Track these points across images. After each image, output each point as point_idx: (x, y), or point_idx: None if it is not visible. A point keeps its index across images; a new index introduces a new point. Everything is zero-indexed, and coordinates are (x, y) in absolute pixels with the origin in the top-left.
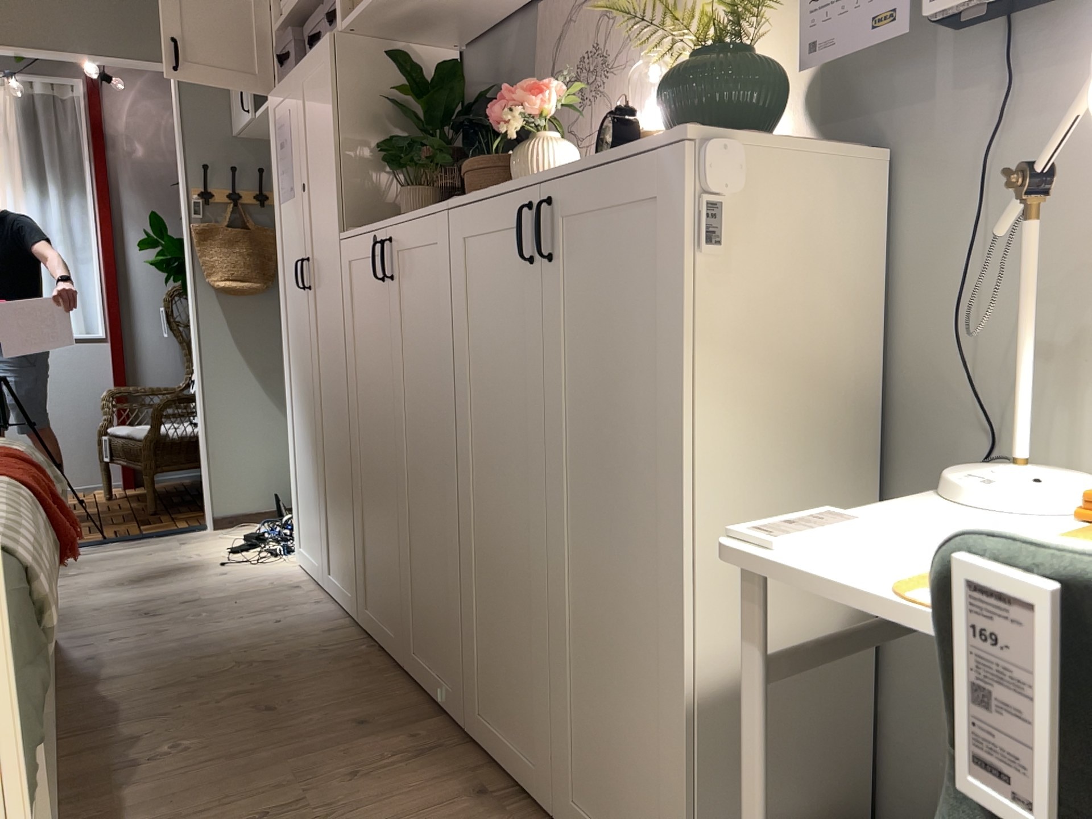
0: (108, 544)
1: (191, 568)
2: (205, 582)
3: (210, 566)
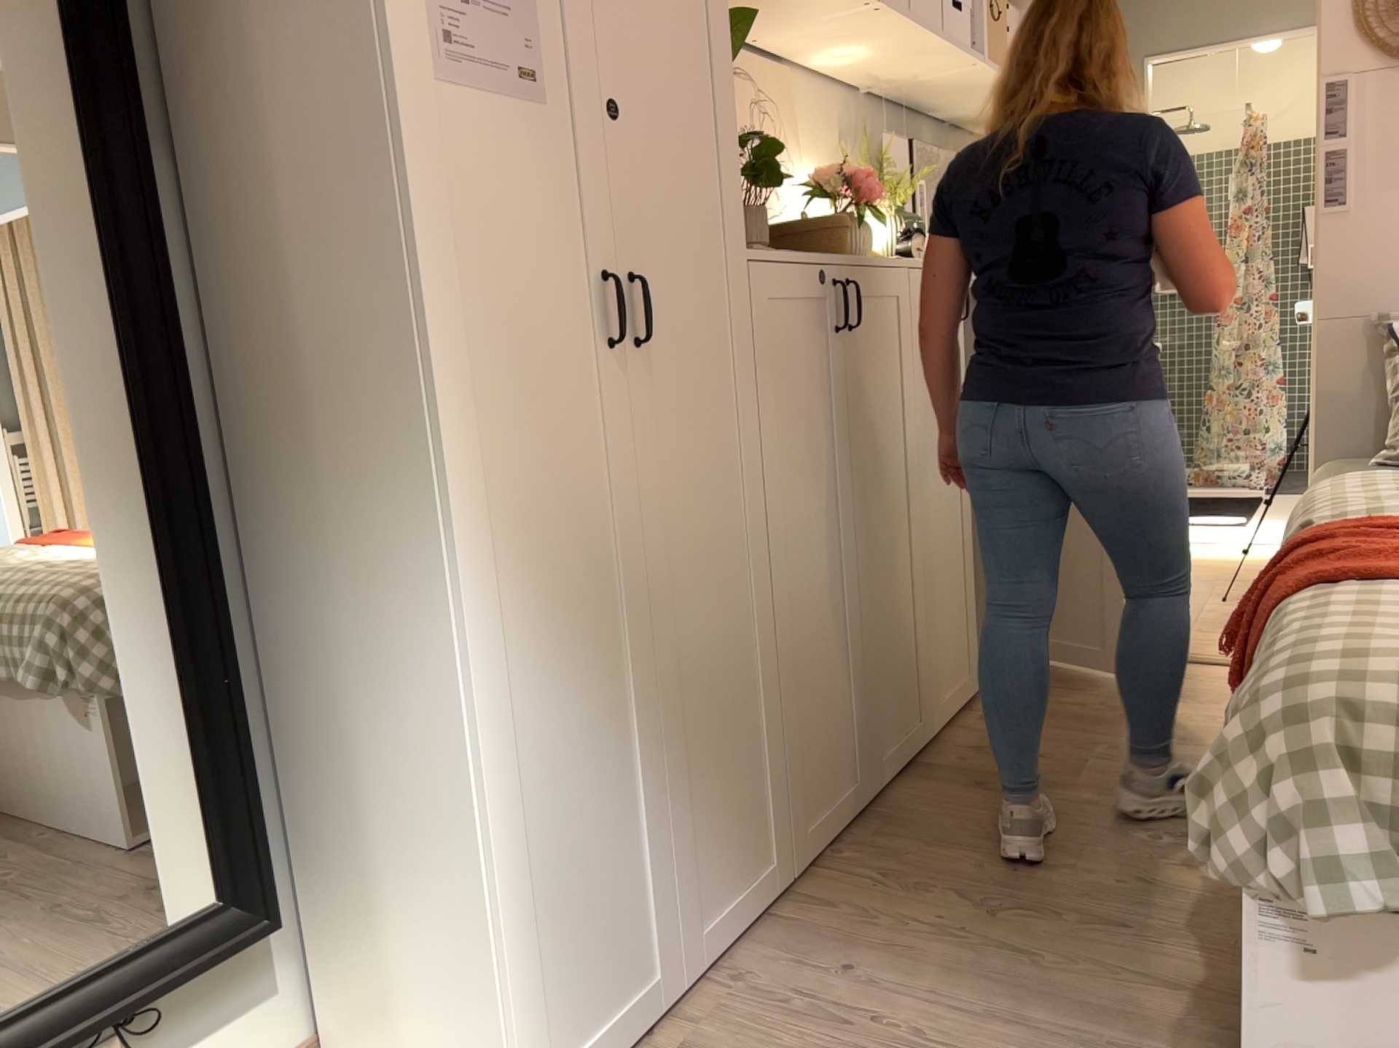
0: None
1: None
2: None
3: None
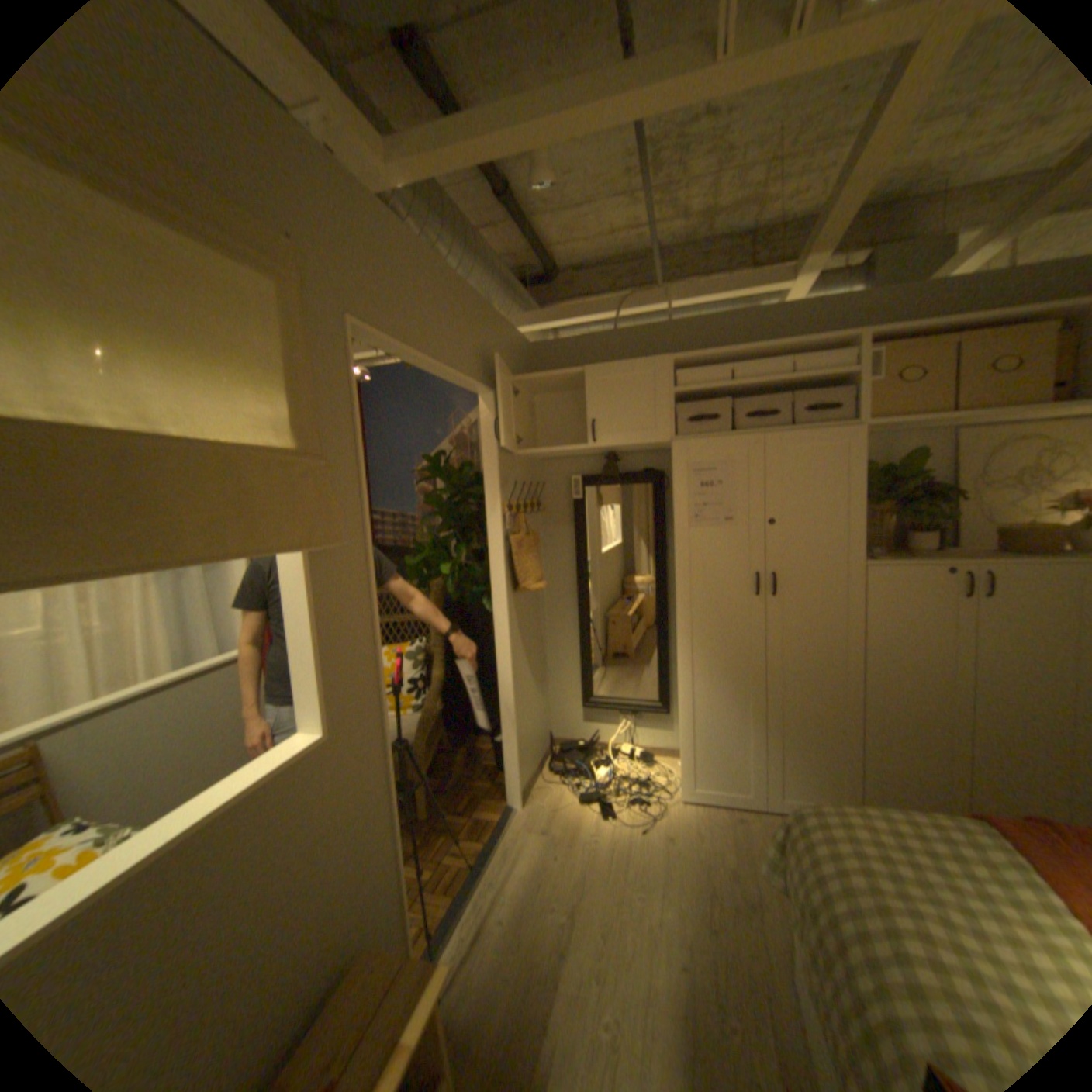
0: (484, 876)
1: (633, 853)
2: (685, 857)
3: (638, 842)
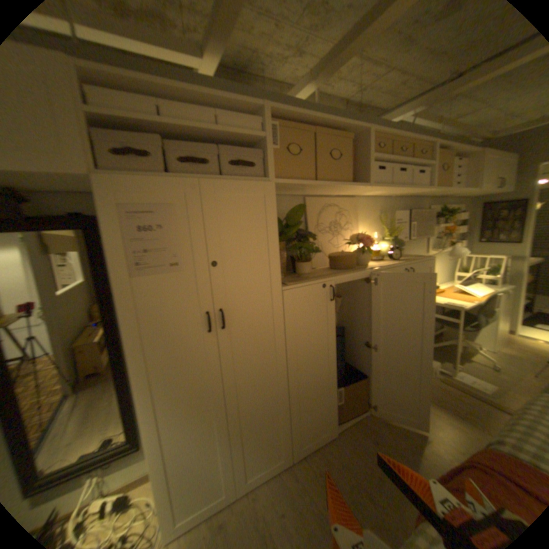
0: None
1: None
2: None
3: None
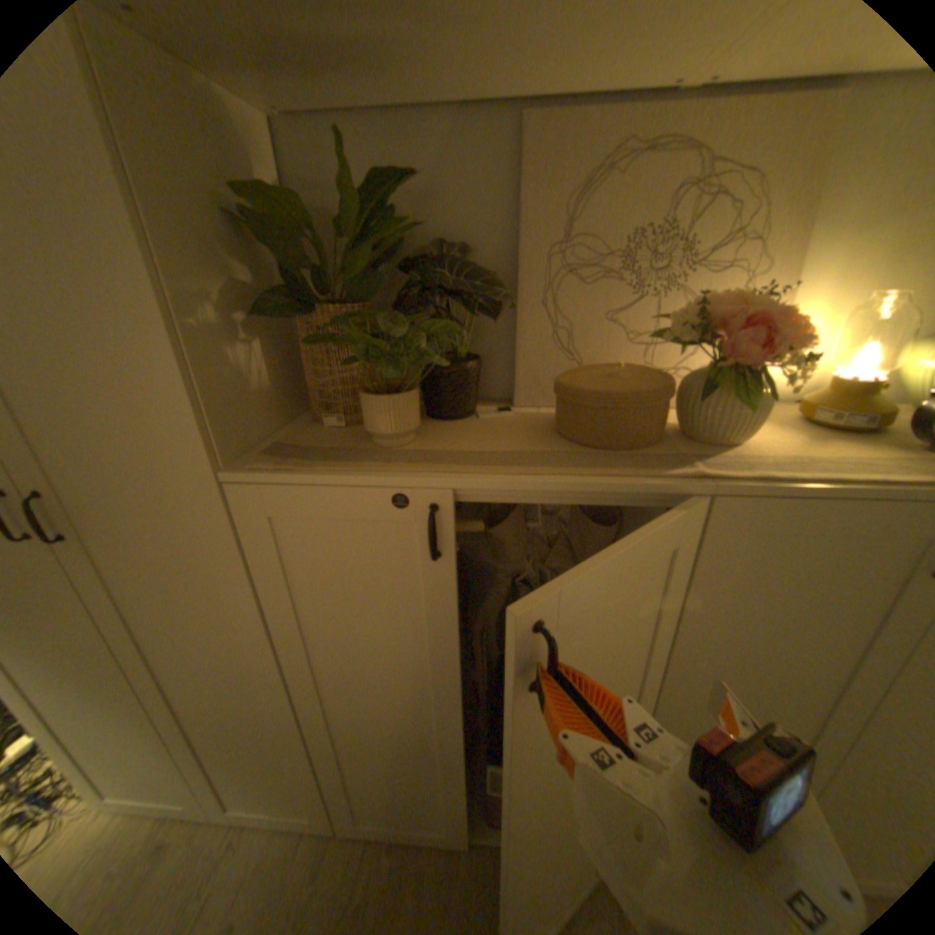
0: None
1: None
2: None
3: None
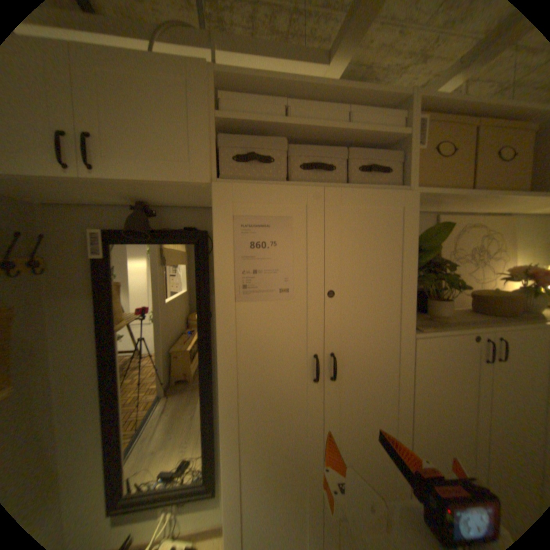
0: None
1: None
2: None
3: None
